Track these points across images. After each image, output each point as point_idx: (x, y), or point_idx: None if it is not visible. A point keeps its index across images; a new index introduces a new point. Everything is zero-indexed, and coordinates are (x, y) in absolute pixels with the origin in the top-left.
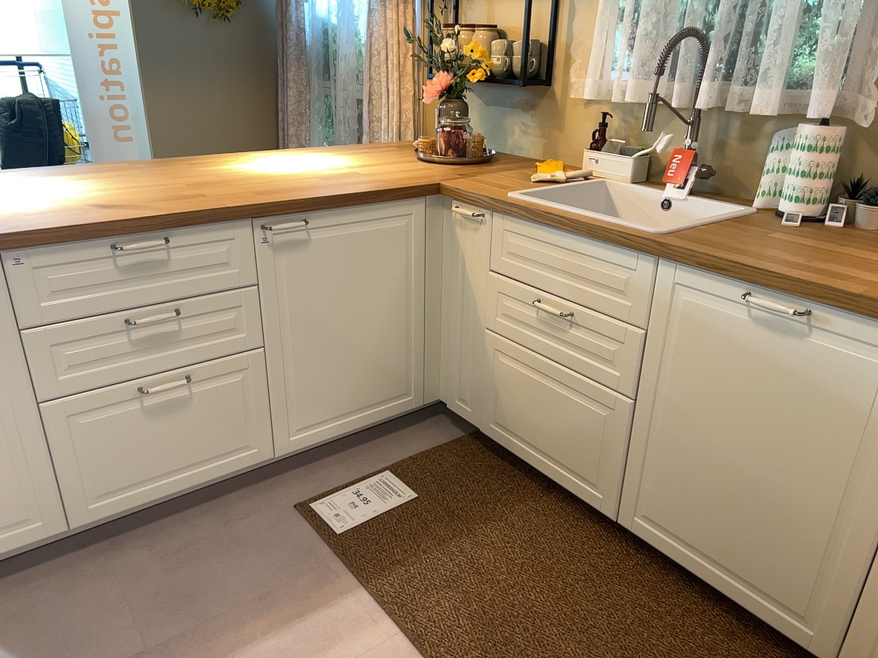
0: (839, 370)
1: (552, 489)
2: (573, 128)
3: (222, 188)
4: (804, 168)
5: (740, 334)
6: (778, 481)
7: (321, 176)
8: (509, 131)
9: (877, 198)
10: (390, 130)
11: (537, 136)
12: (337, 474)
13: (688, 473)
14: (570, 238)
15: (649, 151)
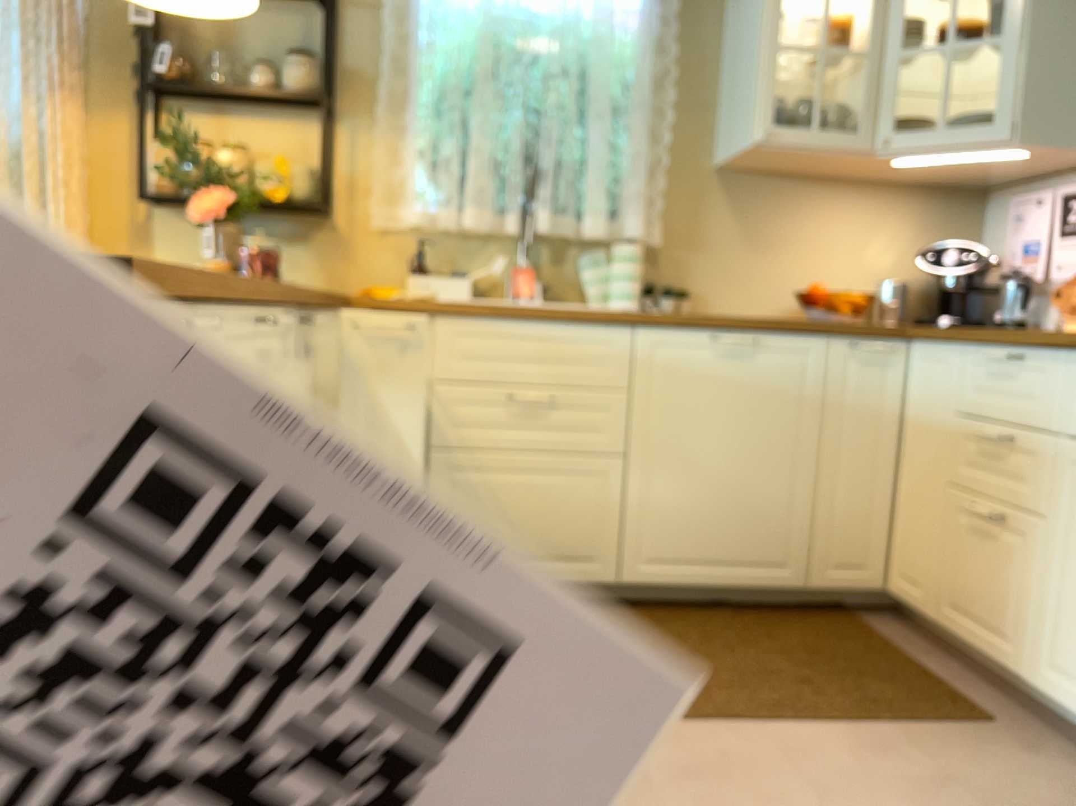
0: (779, 371)
1: None
2: (370, 257)
3: None
4: (634, 271)
5: (712, 368)
6: (753, 468)
7: None
8: None
9: (674, 290)
10: None
11: (317, 268)
12: None
13: (685, 498)
14: (542, 326)
15: (487, 269)
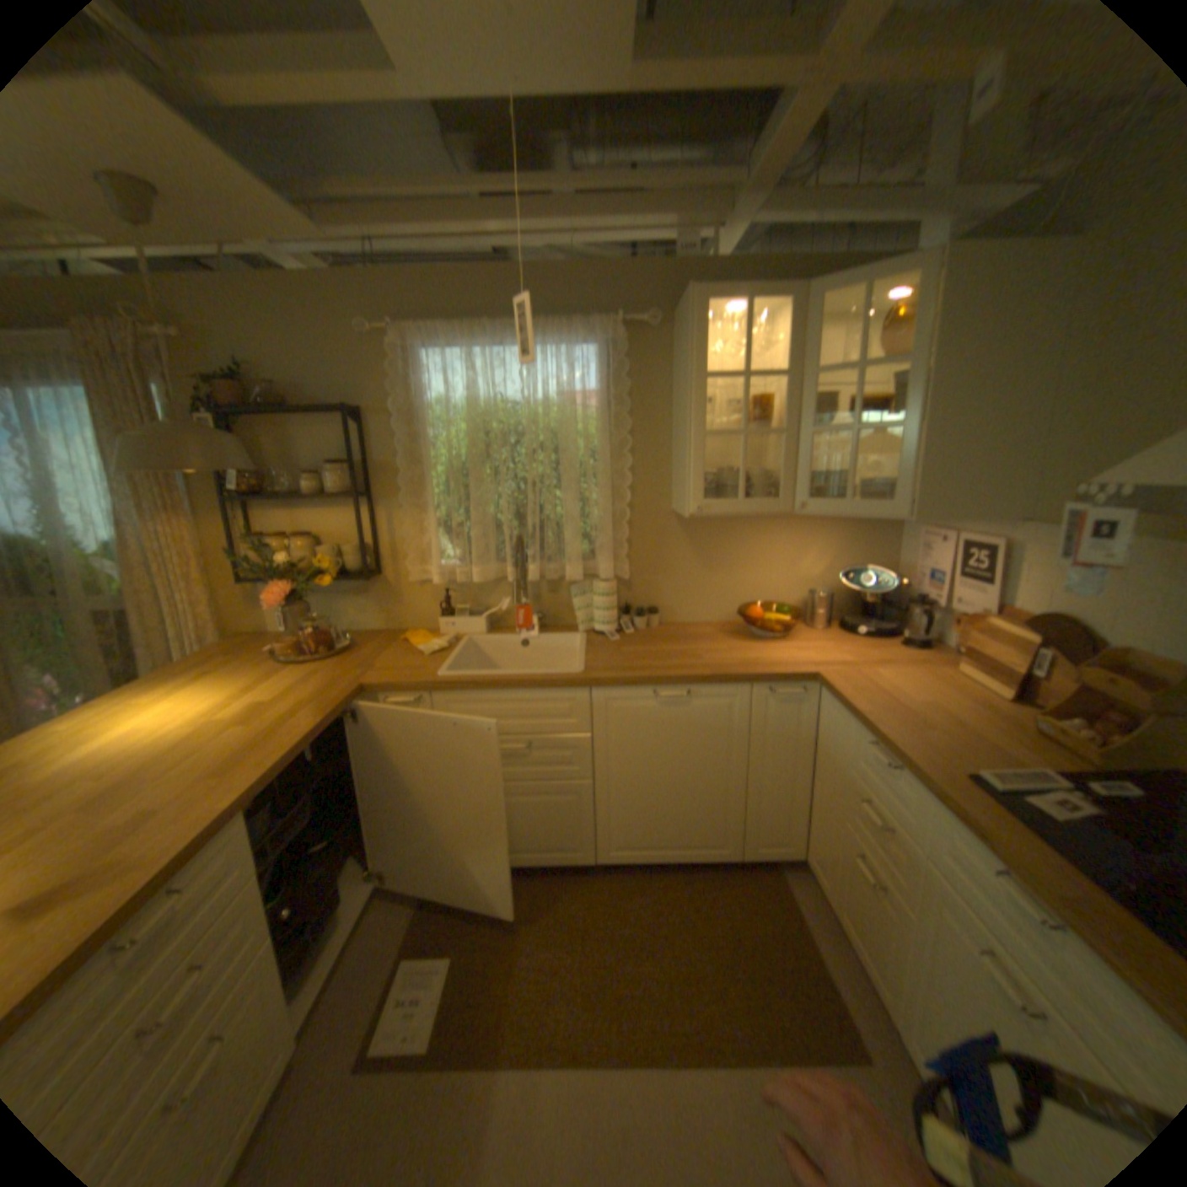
0: (709, 714)
1: (527, 876)
2: (413, 602)
3: (145, 791)
4: (607, 606)
5: (653, 715)
6: (692, 784)
7: (230, 723)
8: (344, 614)
9: (642, 613)
10: (185, 639)
11: (377, 613)
12: (356, 1006)
13: (640, 807)
14: (515, 694)
15: (497, 610)
